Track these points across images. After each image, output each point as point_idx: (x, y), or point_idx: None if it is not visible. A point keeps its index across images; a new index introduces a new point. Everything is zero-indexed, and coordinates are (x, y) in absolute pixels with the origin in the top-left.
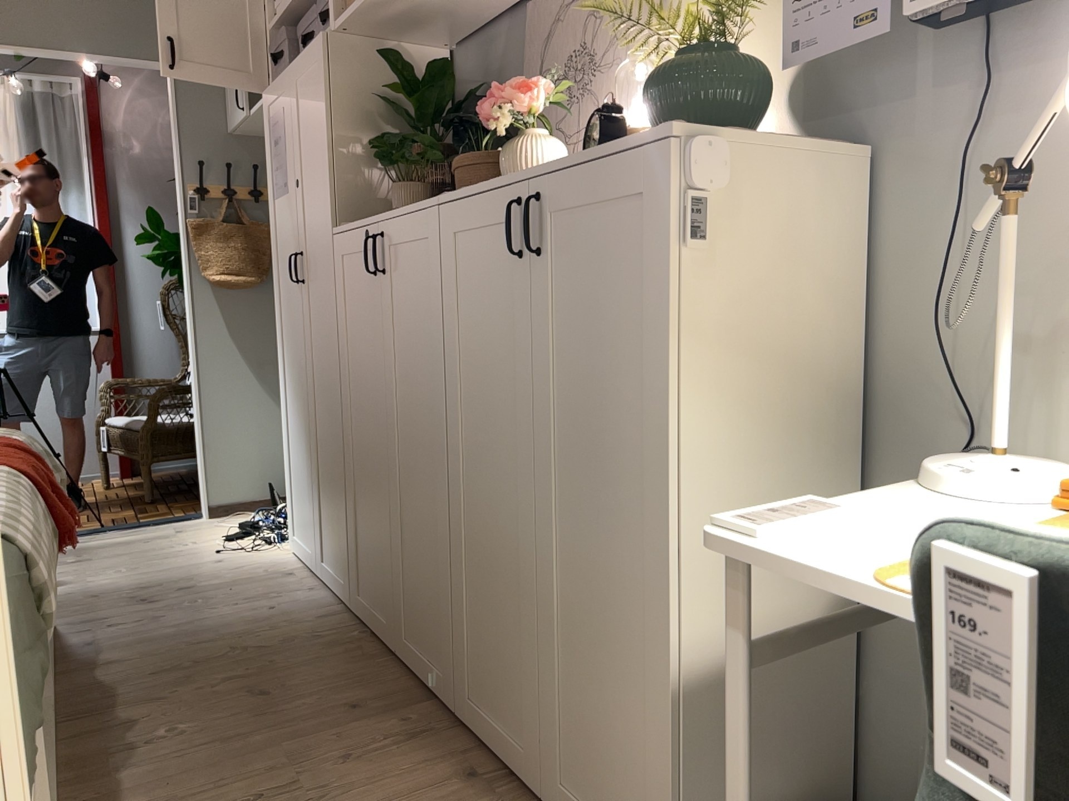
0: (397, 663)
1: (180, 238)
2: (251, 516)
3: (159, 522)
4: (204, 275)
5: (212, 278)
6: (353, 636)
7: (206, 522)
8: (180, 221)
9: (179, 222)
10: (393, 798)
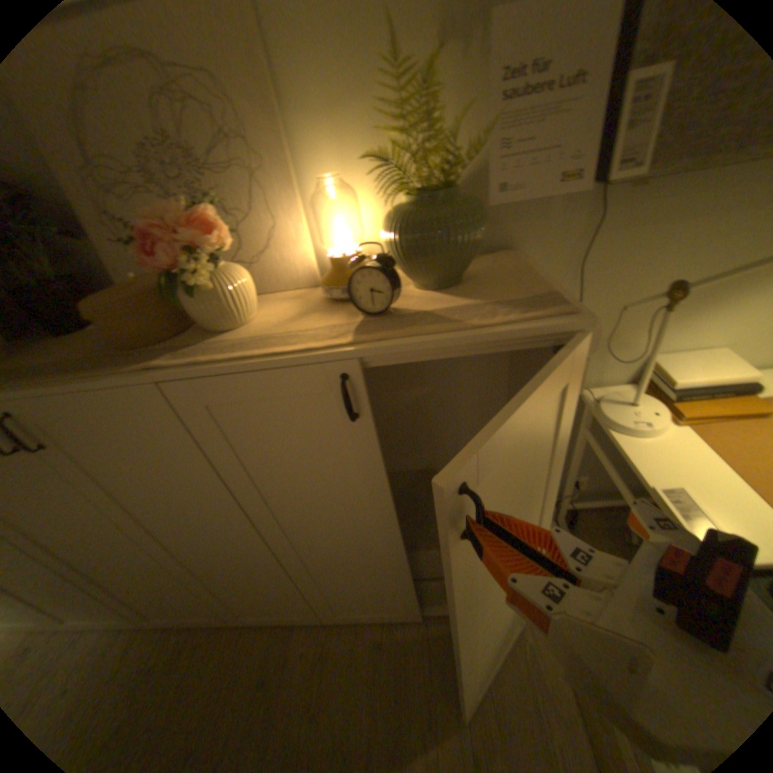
0: (234, 628)
1: None
2: None
3: None
4: None
5: None
6: (171, 641)
7: None
8: None
9: None
10: (363, 703)
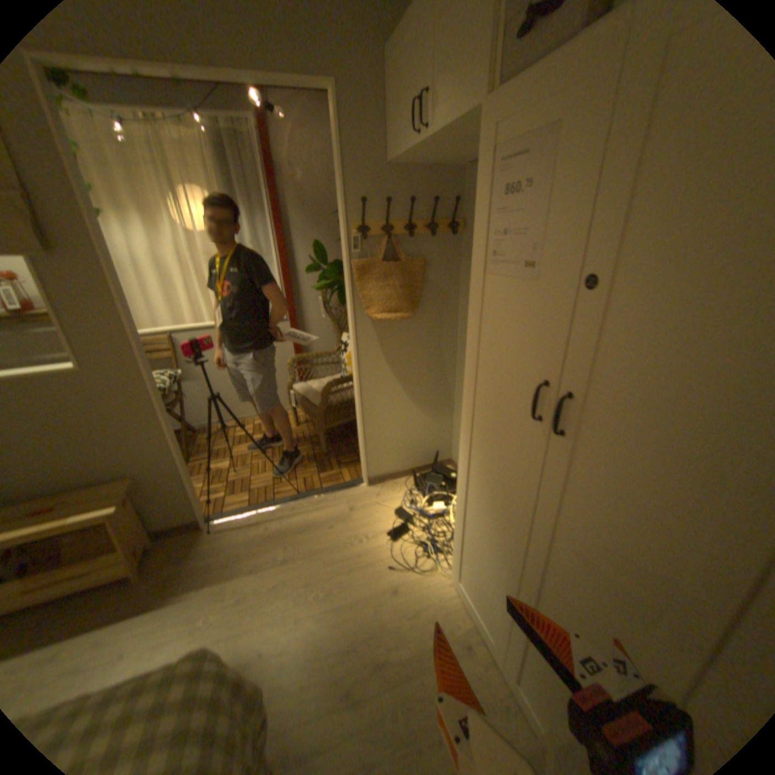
0: None
1: (345, 277)
2: (402, 500)
3: (335, 491)
4: (367, 312)
5: (375, 319)
6: None
7: (368, 496)
8: (345, 263)
9: (344, 262)
10: None
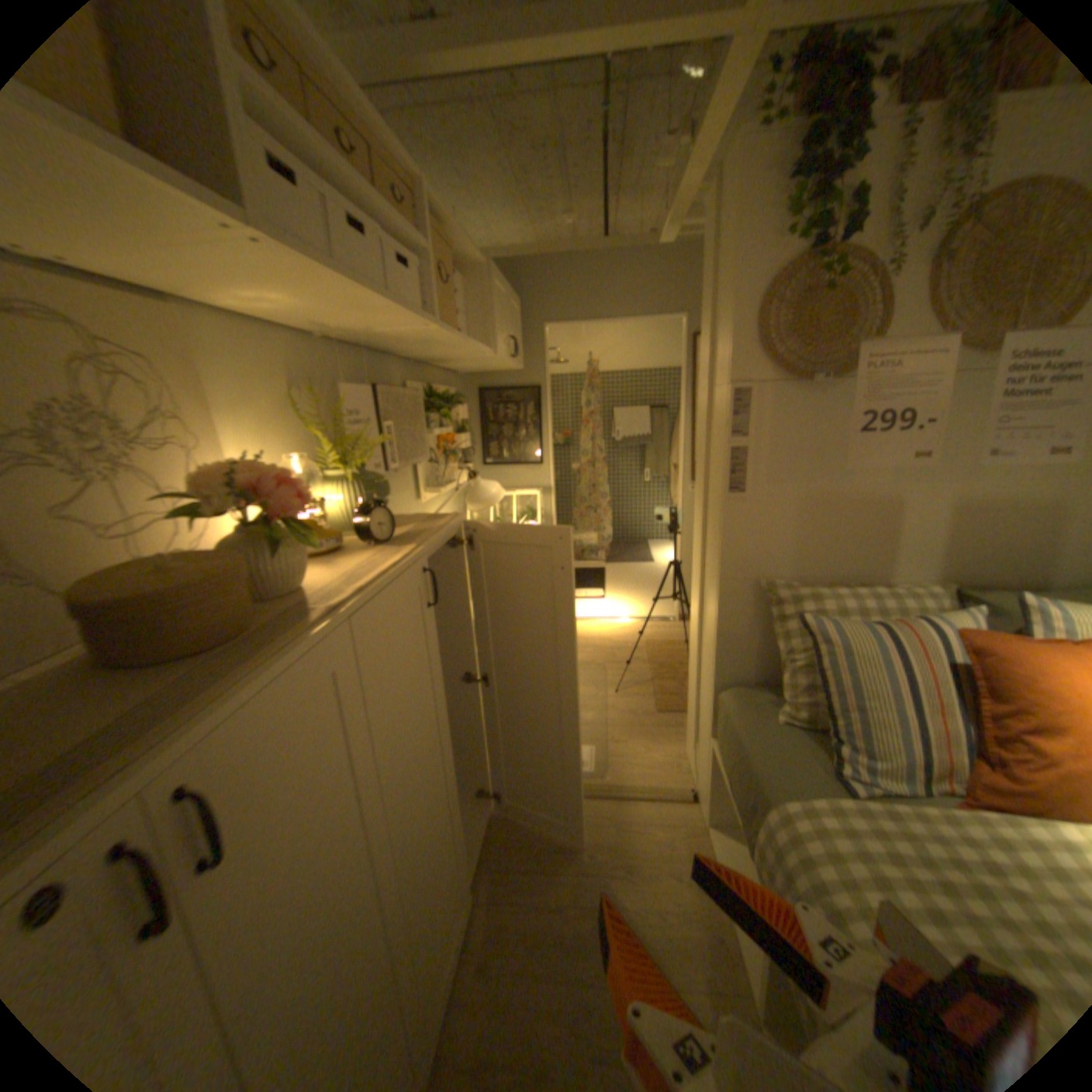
0: None
1: None
2: None
3: None
4: None
5: None
6: None
7: None
8: None
9: None
10: (529, 987)
